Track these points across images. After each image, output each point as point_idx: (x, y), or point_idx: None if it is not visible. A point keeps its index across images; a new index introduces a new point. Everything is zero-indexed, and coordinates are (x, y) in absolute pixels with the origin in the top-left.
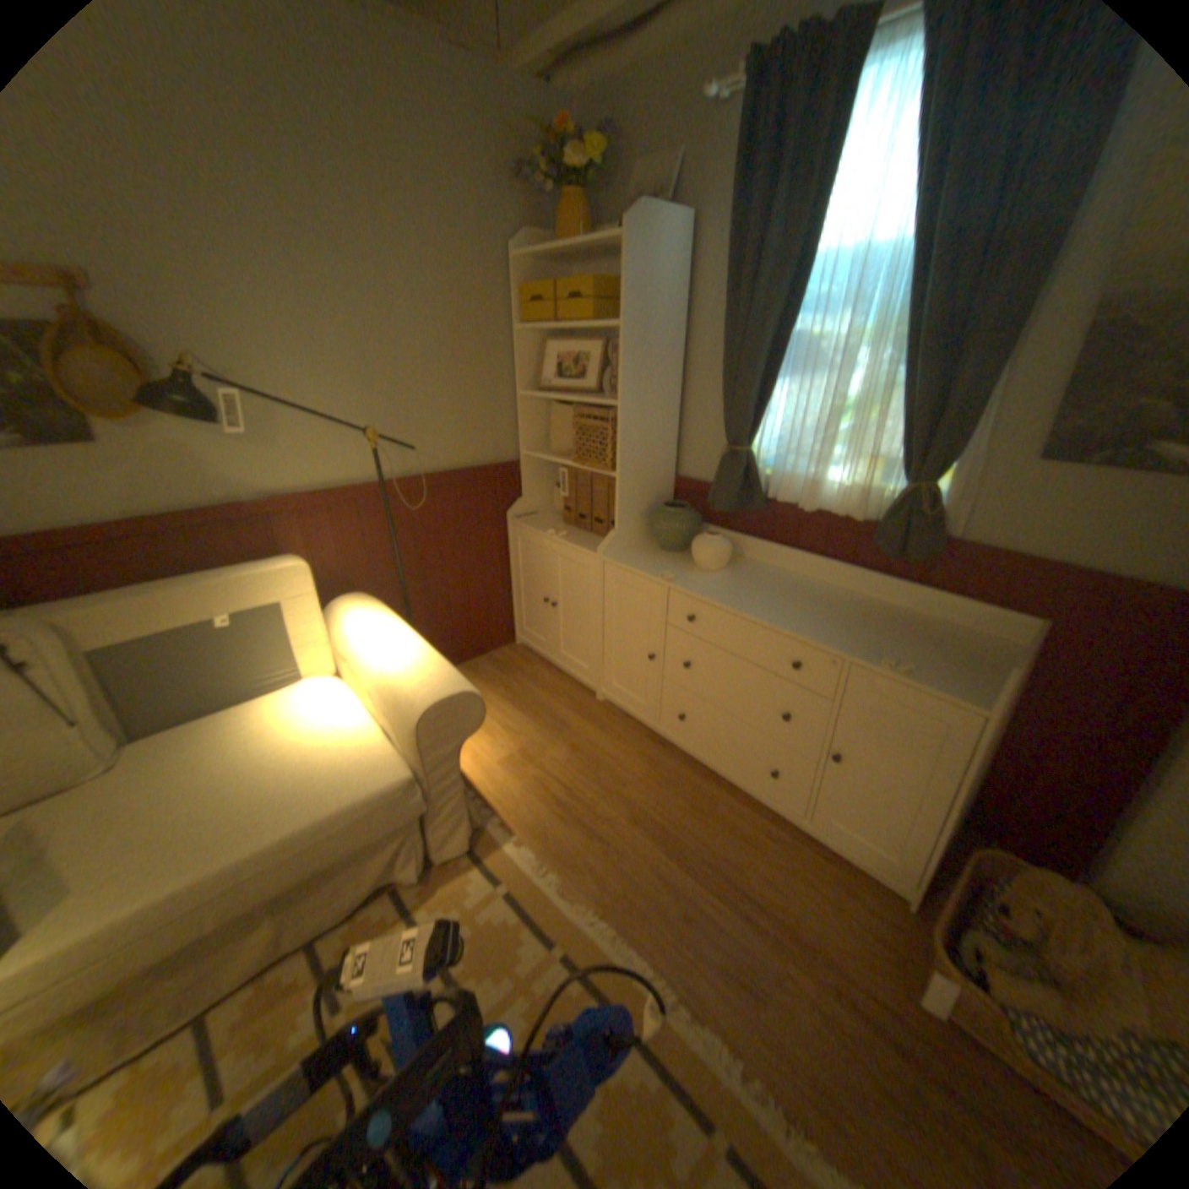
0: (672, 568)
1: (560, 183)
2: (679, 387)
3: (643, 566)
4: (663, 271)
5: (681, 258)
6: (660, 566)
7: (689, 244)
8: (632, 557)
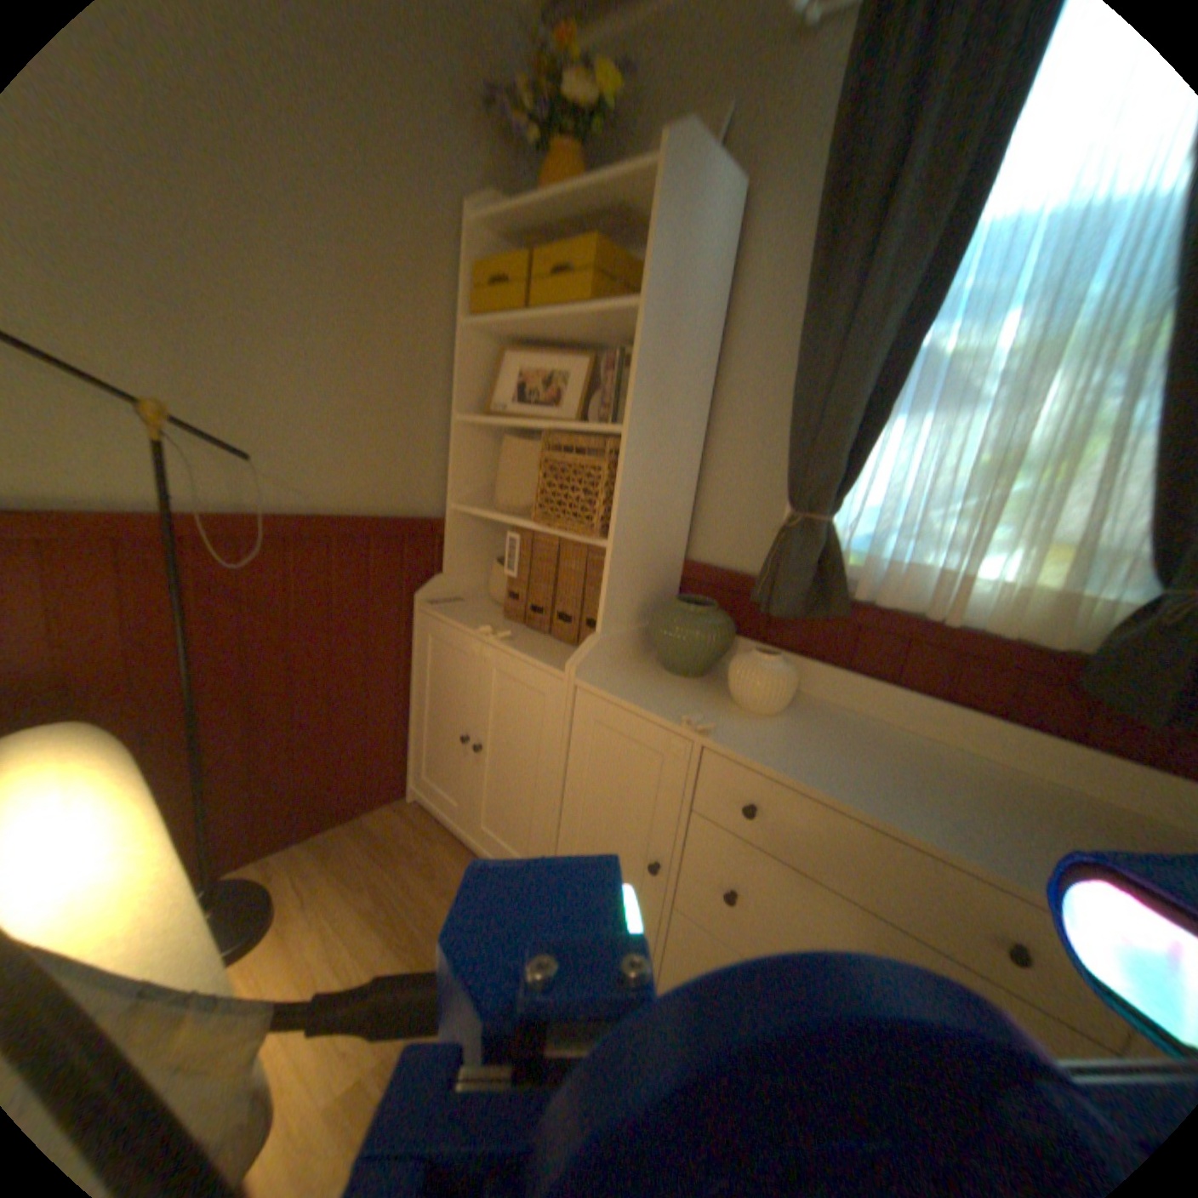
0: (701, 706)
1: (546, 149)
2: (706, 427)
3: (650, 700)
4: (707, 243)
5: (730, 237)
6: (680, 701)
7: (741, 221)
8: (627, 680)
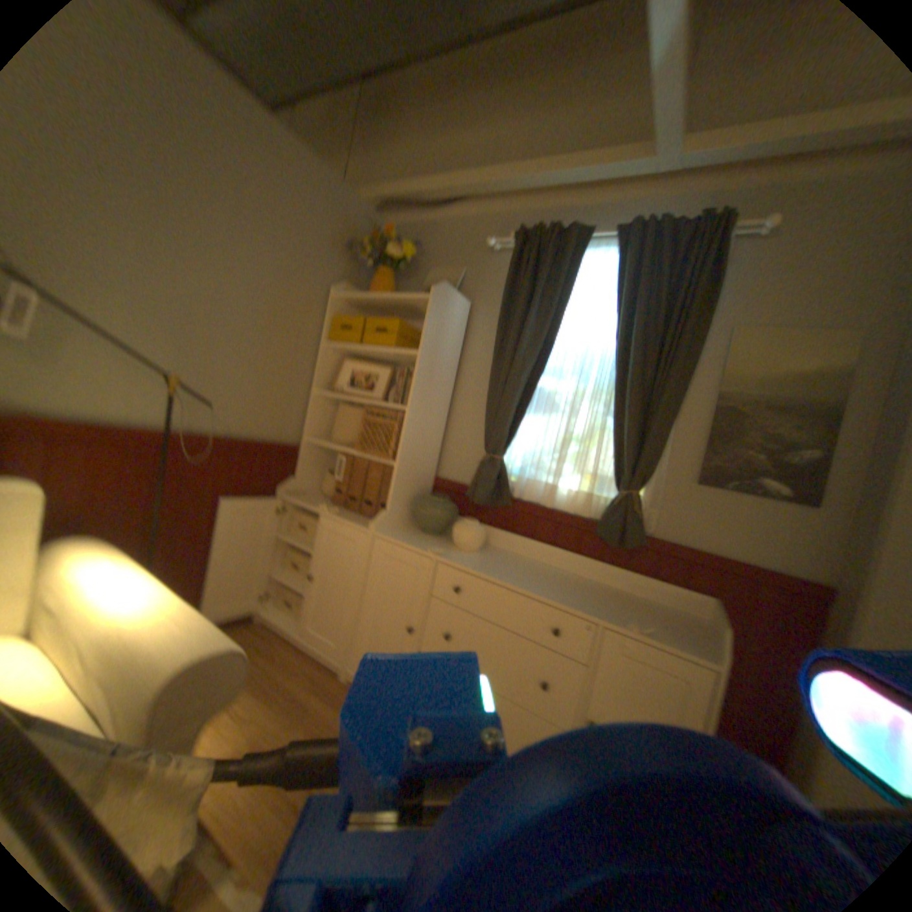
0: (438, 547)
1: (374, 268)
2: (447, 412)
3: (412, 544)
4: (449, 331)
5: (460, 328)
6: (427, 545)
7: (465, 322)
8: (401, 536)
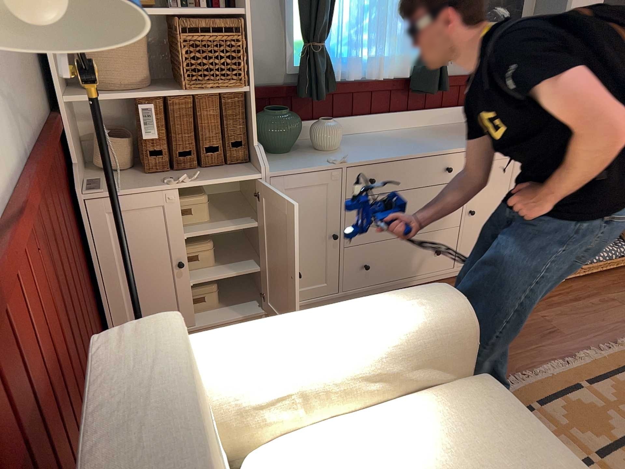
0: (319, 157)
1: None
2: None
3: (305, 164)
4: None
5: None
6: (311, 159)
7: None
8: (279, 164)
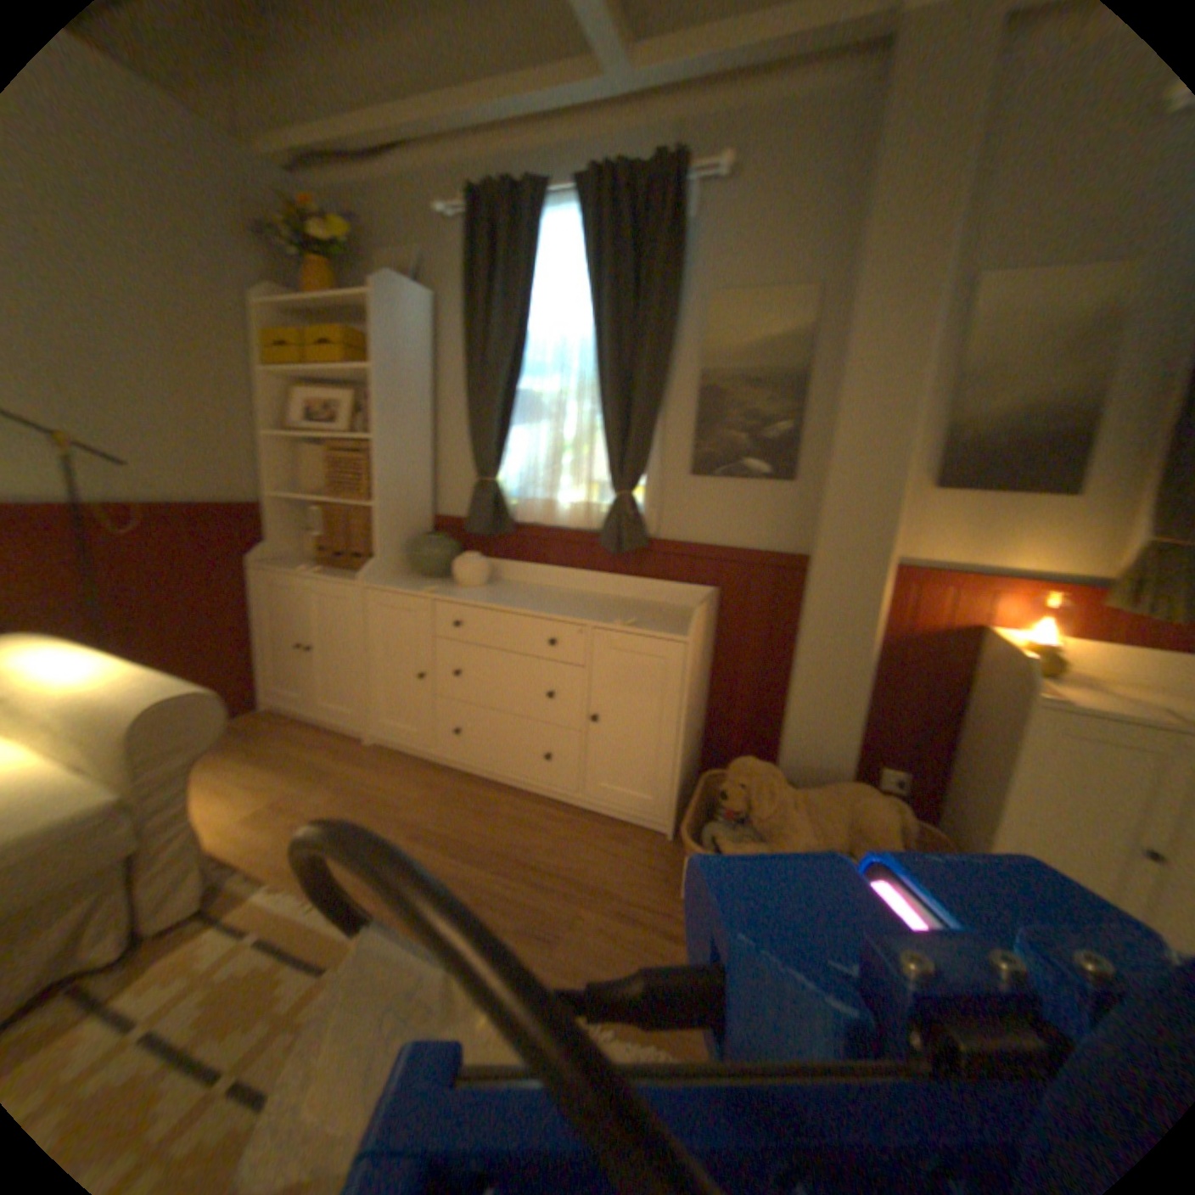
0: (434, 587)
1: (300, 254)
2: (428, 434)
3: (404, 587)
4: (405, 332)
5: (421, 327)
6: (422, 587)
7: (428, 317)
8: (393, 583)
